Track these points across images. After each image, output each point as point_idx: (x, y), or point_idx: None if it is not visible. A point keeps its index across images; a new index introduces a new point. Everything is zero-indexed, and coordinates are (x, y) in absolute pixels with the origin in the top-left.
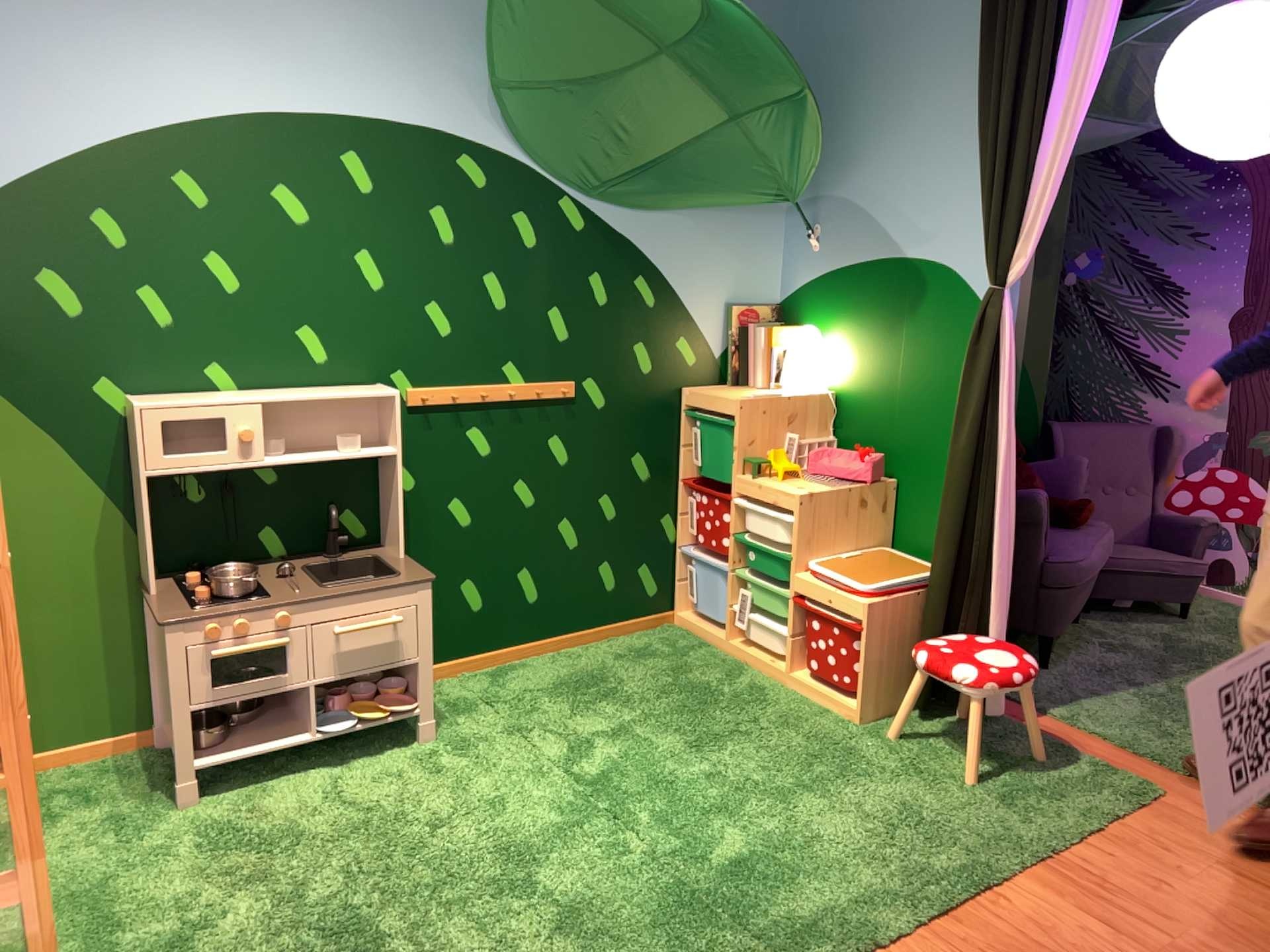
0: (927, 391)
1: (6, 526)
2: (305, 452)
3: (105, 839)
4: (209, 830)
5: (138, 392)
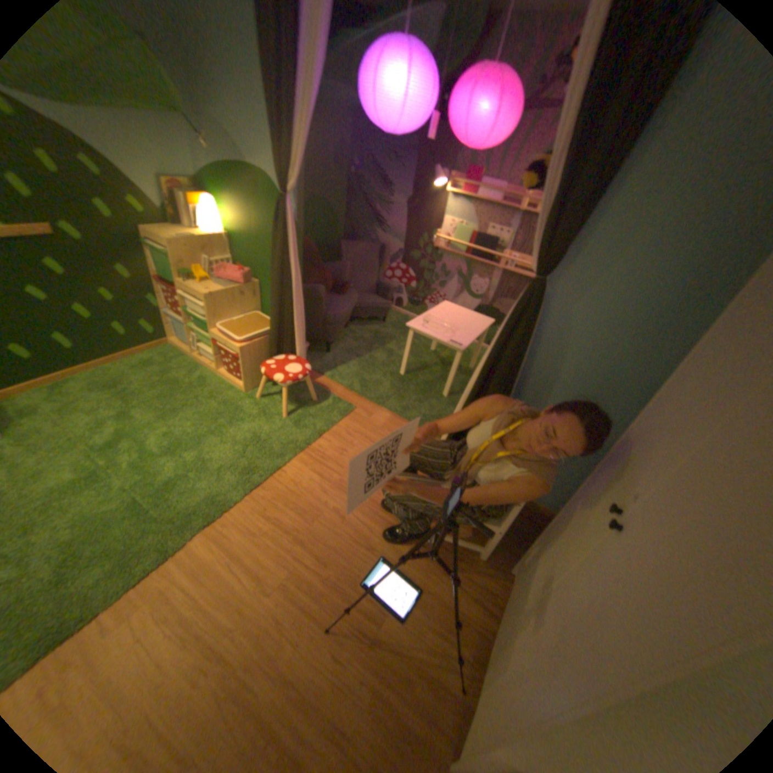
0: (266, 241)
1: None
2: None
3: None
4: None
5: None
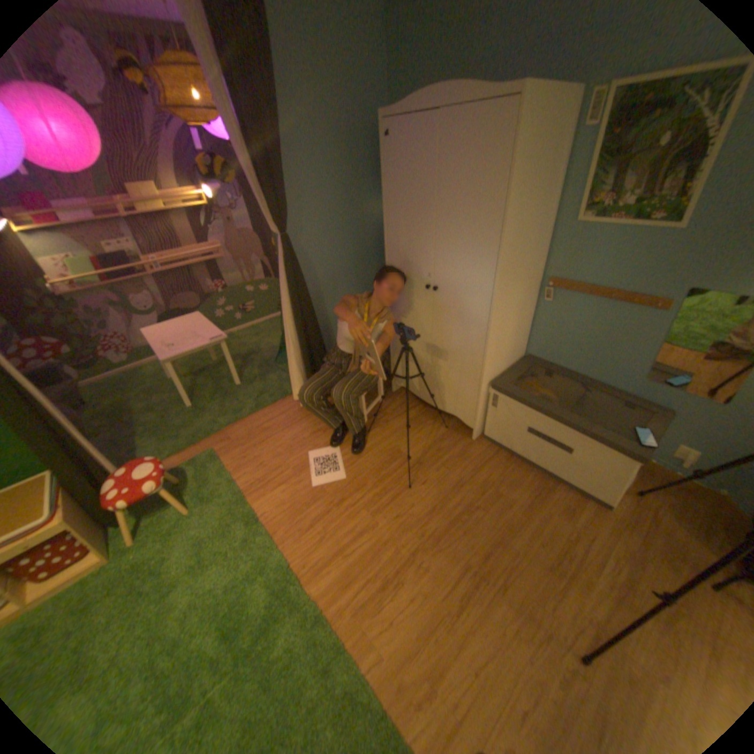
0: None
1: None
2: None
3: None
4: None
5: None
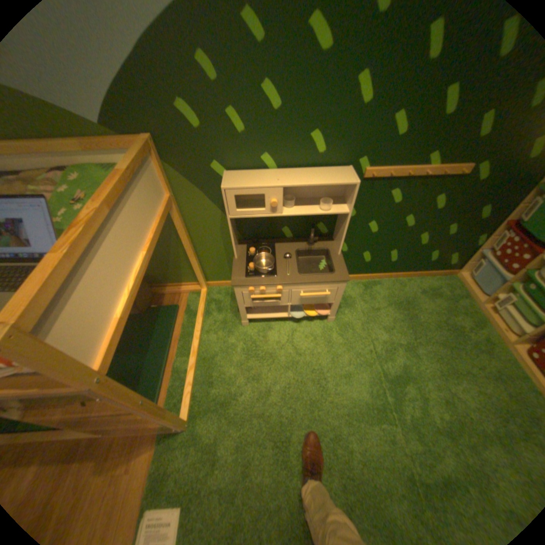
0: None
1: (186, 221)
2: (304, 205)
3: (219, 332)
4: (248, 342)
5: (229, 168)
